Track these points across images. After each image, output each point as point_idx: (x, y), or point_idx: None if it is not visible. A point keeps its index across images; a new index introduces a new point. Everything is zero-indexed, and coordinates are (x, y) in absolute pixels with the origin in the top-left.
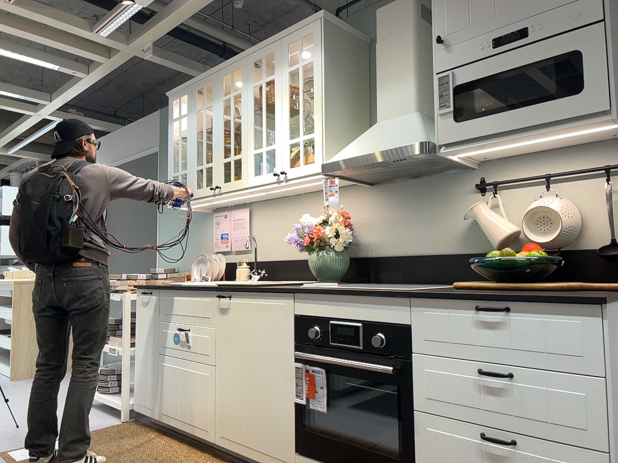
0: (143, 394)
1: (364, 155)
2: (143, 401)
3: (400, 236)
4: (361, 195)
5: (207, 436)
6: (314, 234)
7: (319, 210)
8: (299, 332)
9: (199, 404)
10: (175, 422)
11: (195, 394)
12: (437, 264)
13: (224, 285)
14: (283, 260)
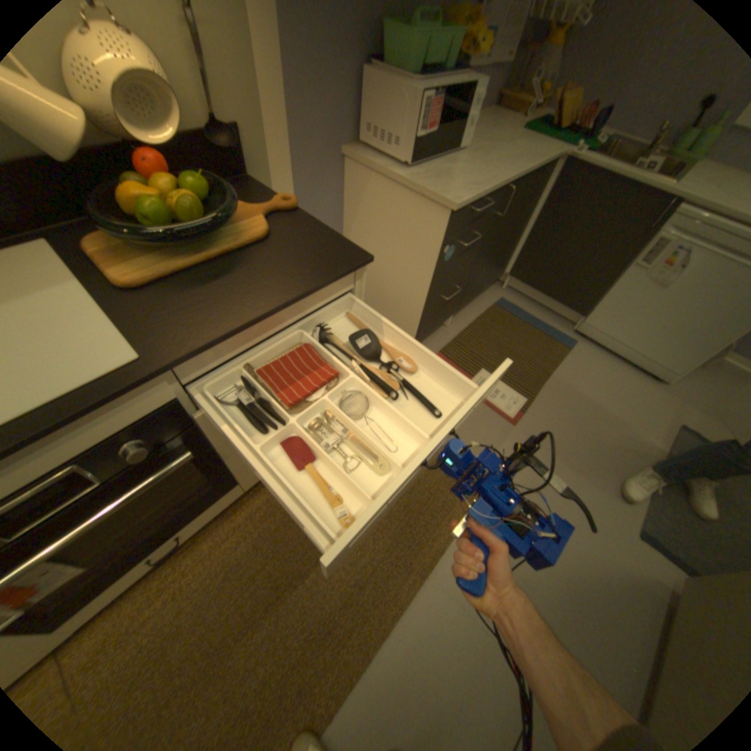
0: None
1: None
2: None
3: None
4: None
5: None
6: None
7: None
8: None
9: None
10: None
11: None
12: None
13: None
14: None
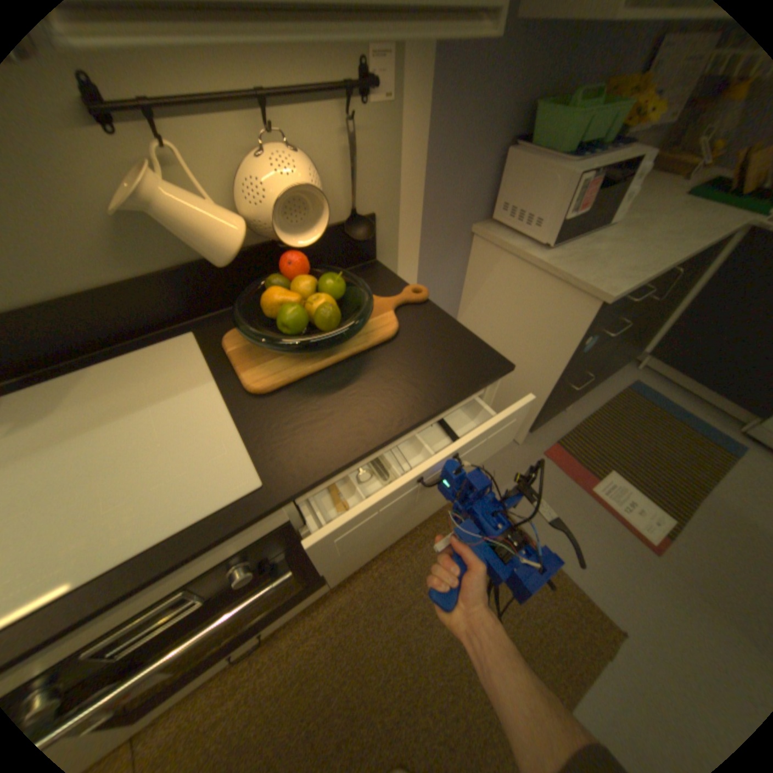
0: None
1: None
2: None
3: None
4: None
5: None
6: None
7: None
8: None
9: None
10: None
11: None
12: (75, 315)
13: None
14: None
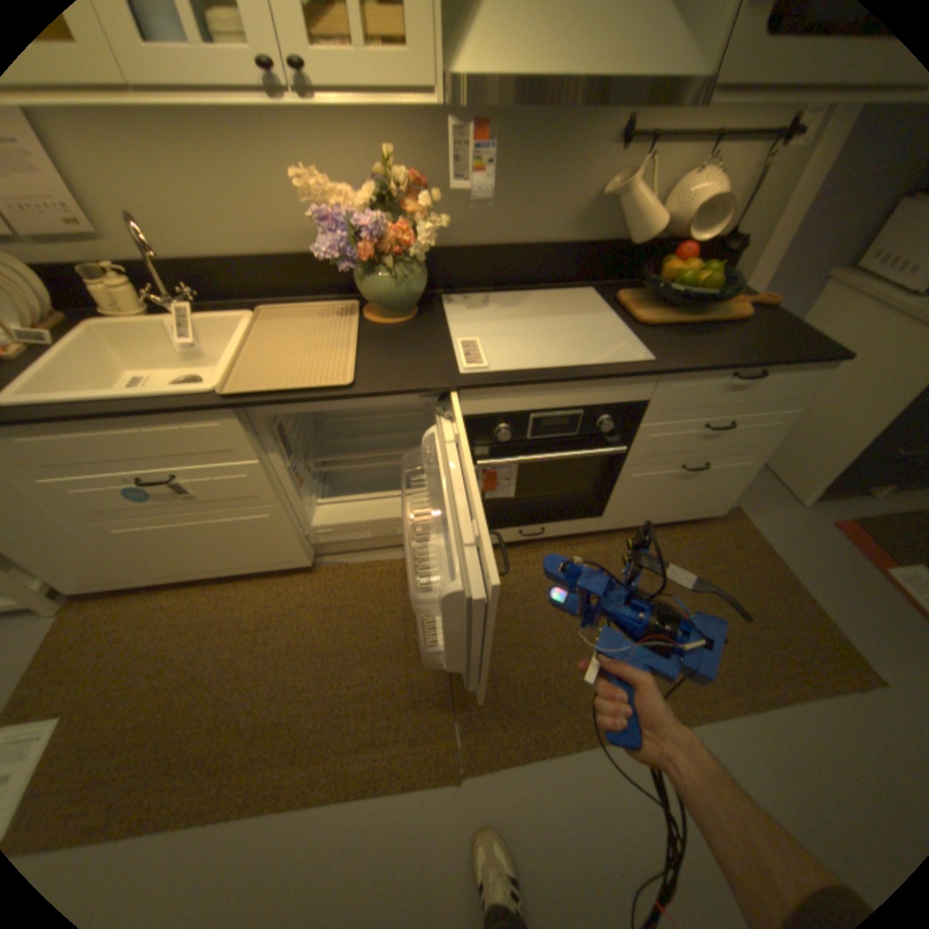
0: (81, 576)
1: (582, 80)
2: (90, 583)
3: (486, 213)
4: (406, 117)
5: (292, 566)
6: (386, 239)
7: (297, 141)
8: (471, 435)
9: (260, 547)
10: (208, 576)
11: (245, 541)
12: (541, 258)
13: (230, 386)
14: (226, 259)
